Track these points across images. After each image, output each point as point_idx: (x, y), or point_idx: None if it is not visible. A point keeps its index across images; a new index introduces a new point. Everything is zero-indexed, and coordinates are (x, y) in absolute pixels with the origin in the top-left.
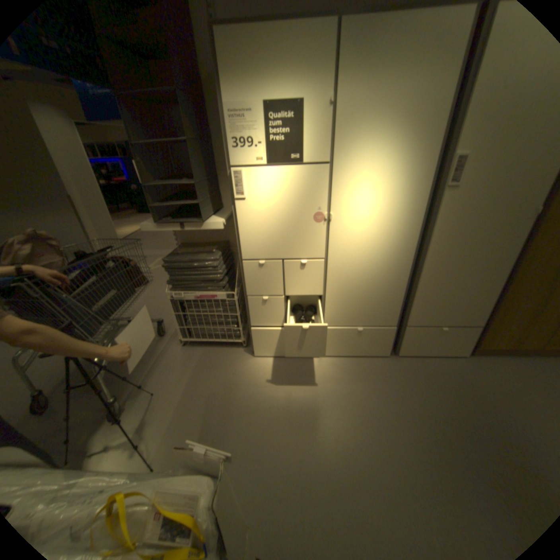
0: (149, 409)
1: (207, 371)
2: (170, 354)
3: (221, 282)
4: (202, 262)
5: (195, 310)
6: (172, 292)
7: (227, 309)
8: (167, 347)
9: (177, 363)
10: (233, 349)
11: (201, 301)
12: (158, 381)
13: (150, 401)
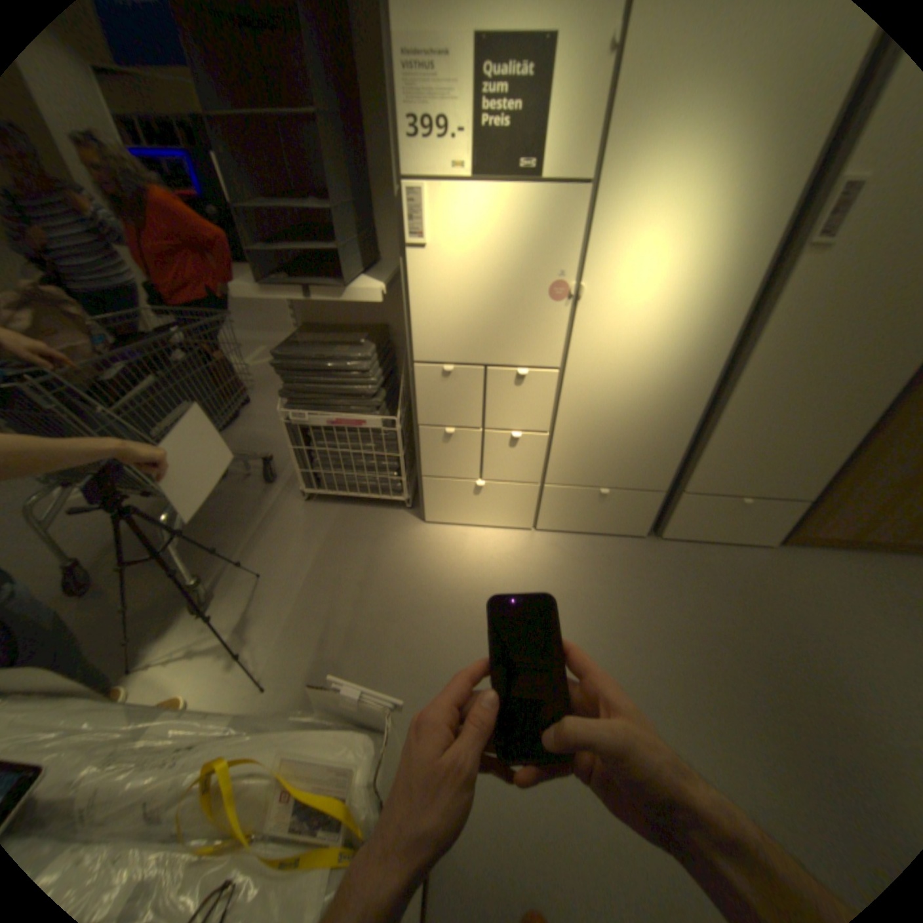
0: (256, 598)
1: (349, 543)
2: (287, 512)
3: (375, 398)
4: (343, 362)
5: (329, 443)
6: (290, 410)
7: (383, 446)
8: (281, 500)
9: (300, 528)
10: (392, 510)
11: (340, 429)
12: (269, 554)
13: (258, 585)
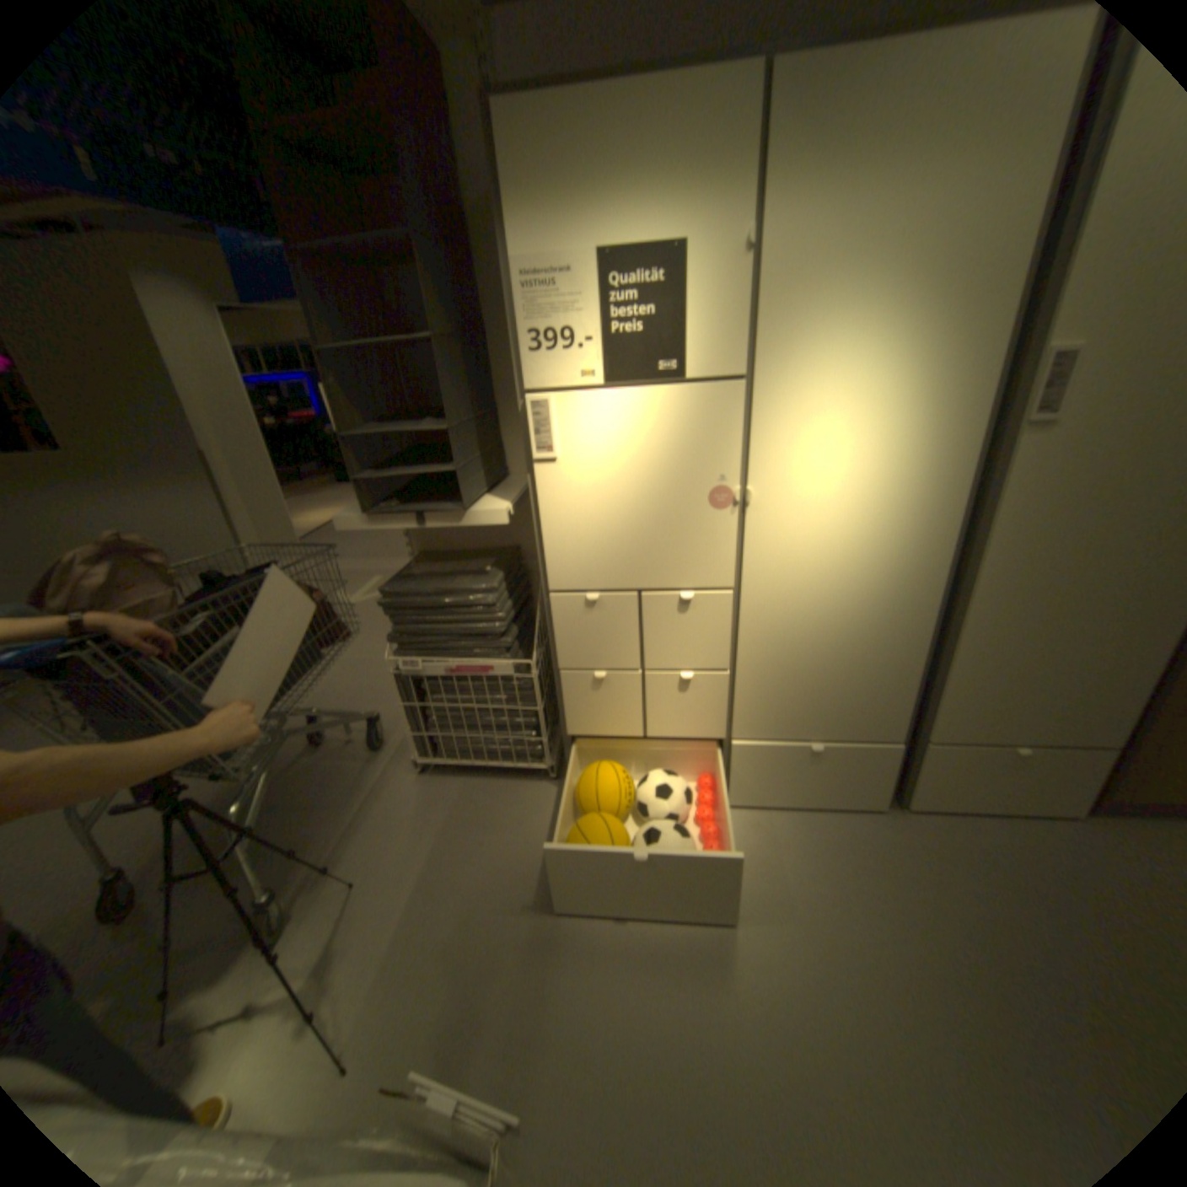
0: (344, 920)
1: (472, 833)
2: (393, 791)
3: (503, 636)
4: (463, 595)
5: (446, 696)
6: (399, 658)
7: (515, 697)
8: (387, 774)
9: (408, 813)
10: (529, 783)
11: (460, 677)
12: (366, 853)
13: (348, 900)
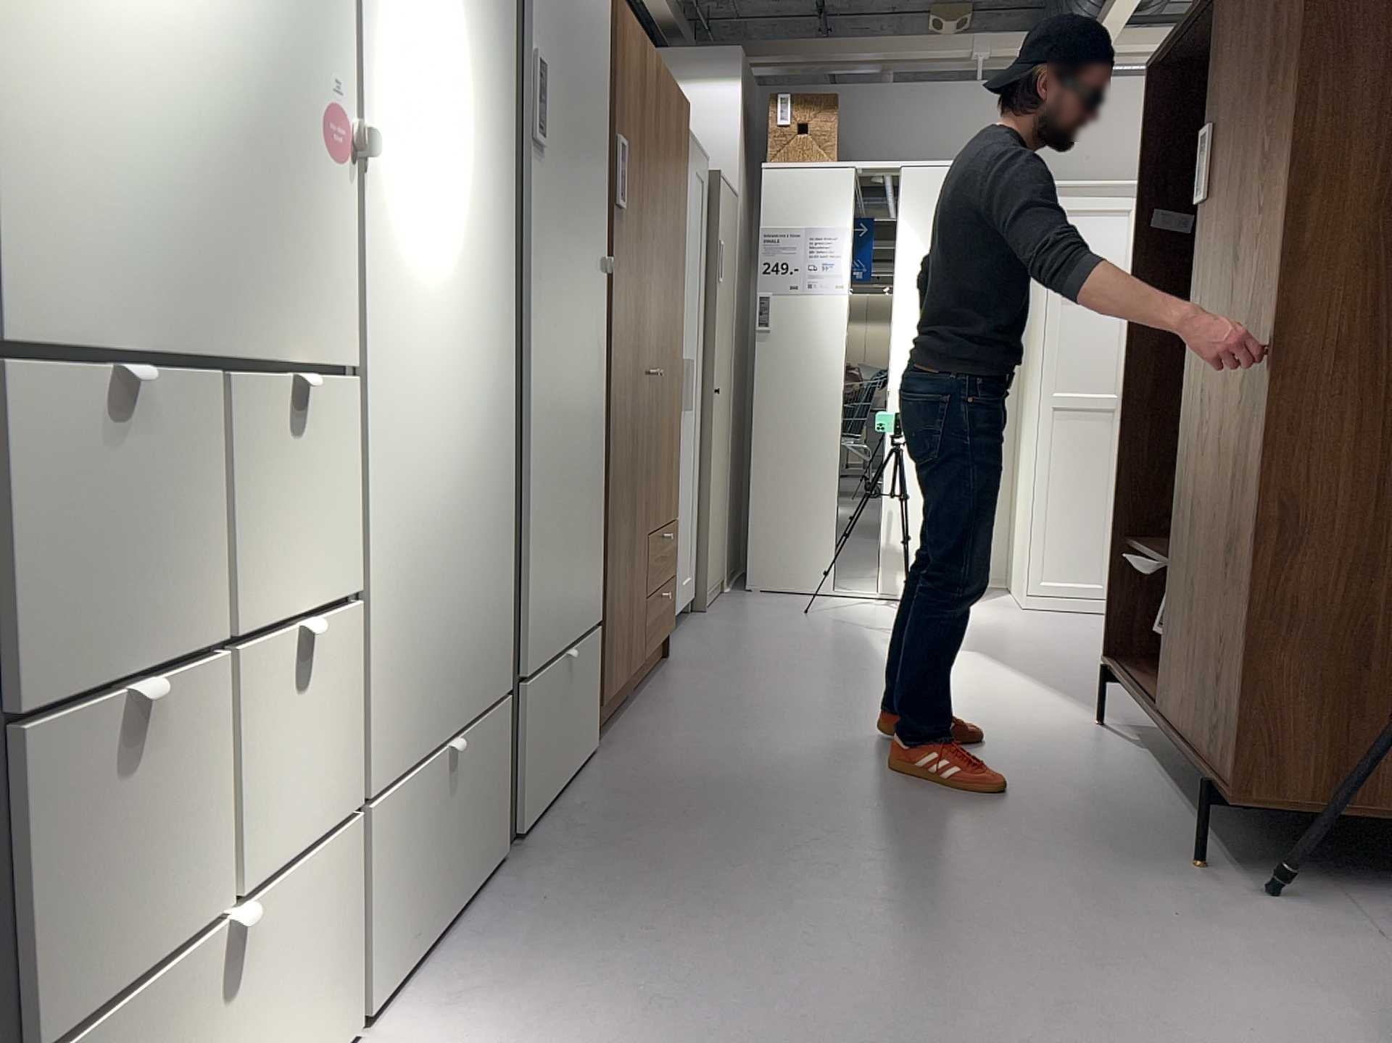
0: None
1: None
2: None
3: None
4: None
5: None
6: None
7: None
8: None
9: None
10: None
11: None
12: None
13: None
